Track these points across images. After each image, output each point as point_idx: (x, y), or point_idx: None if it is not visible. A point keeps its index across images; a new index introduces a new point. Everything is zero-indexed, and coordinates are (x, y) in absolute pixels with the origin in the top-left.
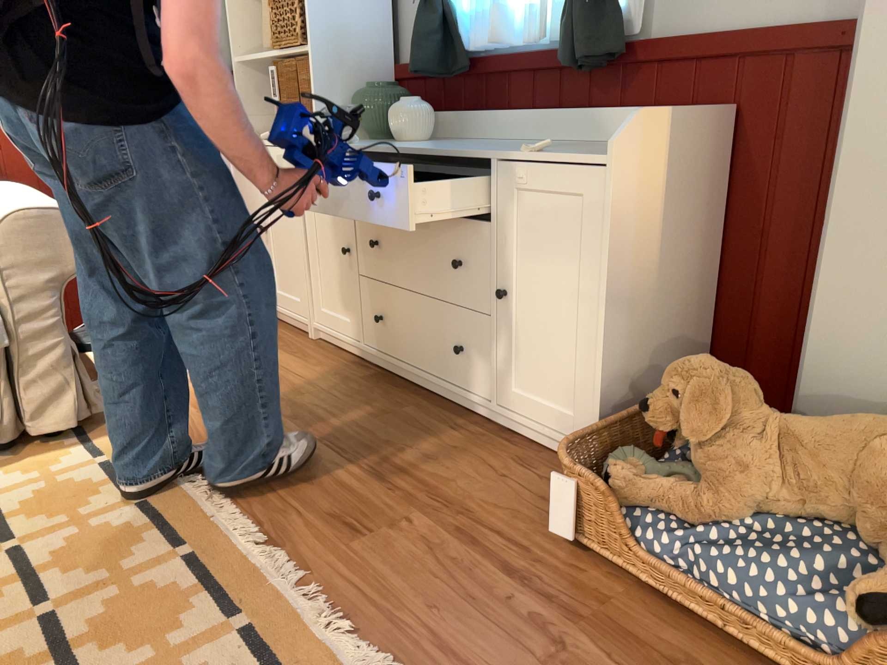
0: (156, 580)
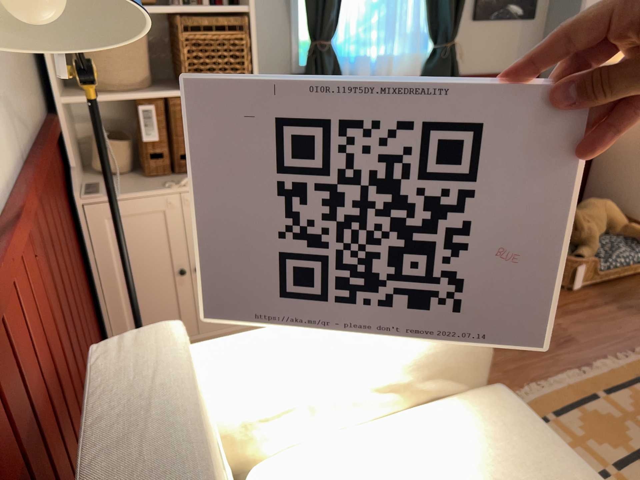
0: (628, 406)
